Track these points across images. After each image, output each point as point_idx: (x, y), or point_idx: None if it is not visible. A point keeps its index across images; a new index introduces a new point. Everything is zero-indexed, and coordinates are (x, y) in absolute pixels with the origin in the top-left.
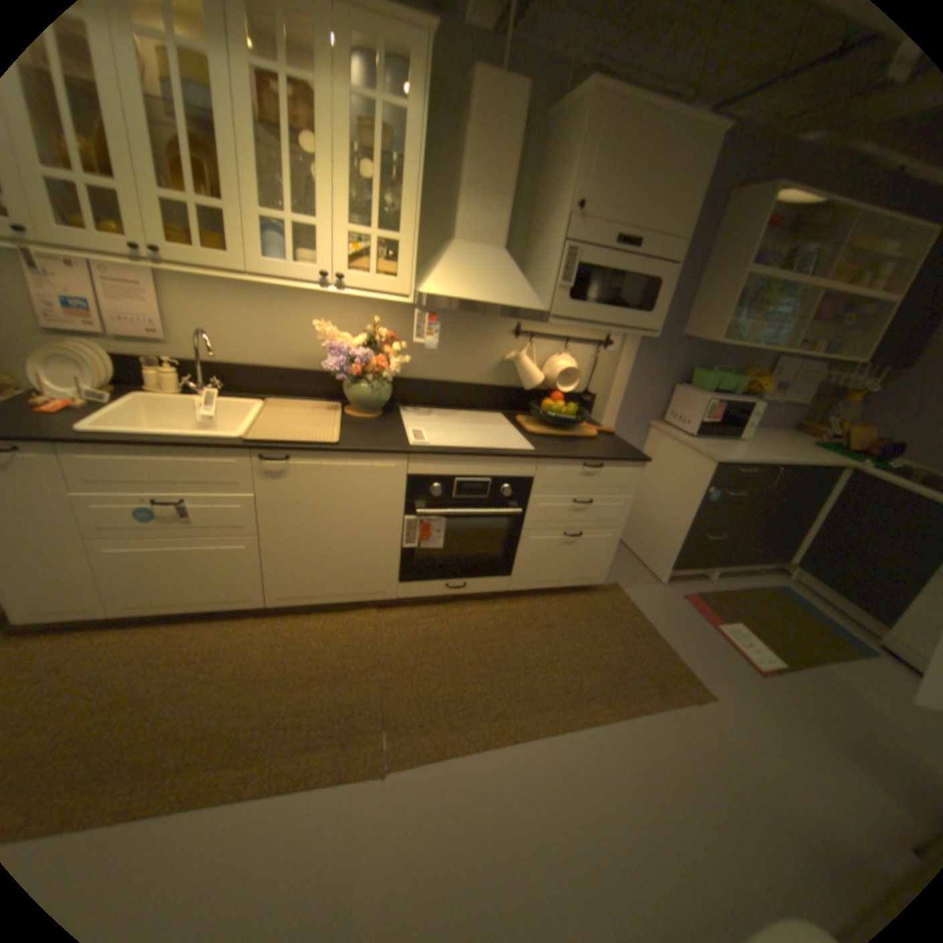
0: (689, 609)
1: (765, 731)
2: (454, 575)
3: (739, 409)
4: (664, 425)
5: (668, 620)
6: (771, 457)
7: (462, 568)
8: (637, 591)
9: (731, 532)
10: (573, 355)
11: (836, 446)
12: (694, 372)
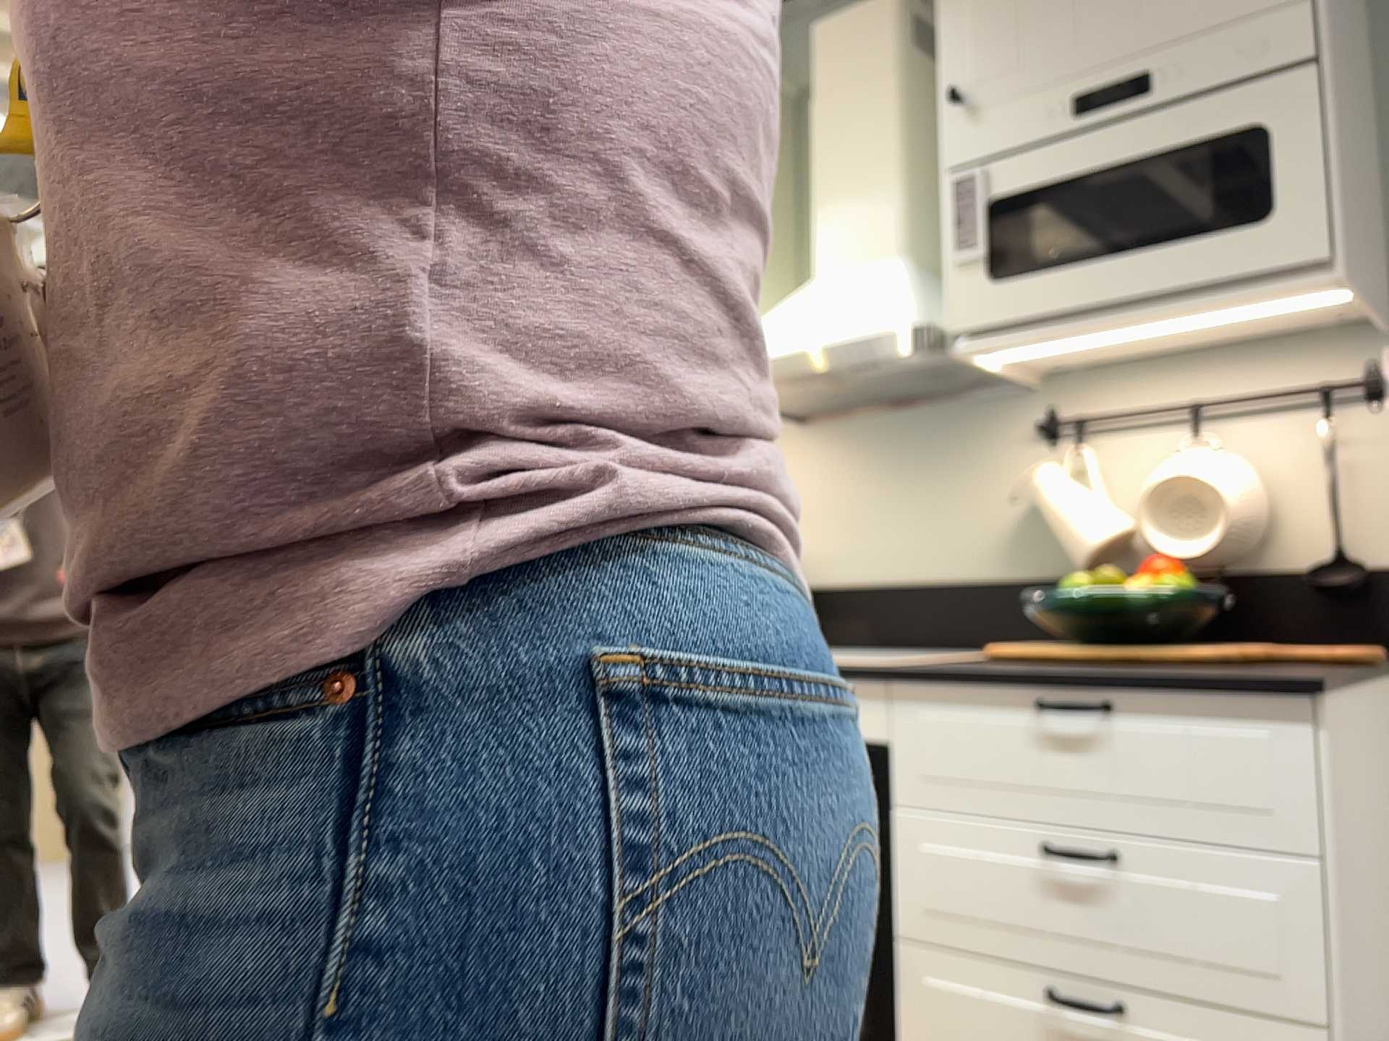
0: None
1: None
2: None
3: None
4: None
5: None
6: None
7: None
8: None
9: None
10: (1241, 449)
11: None
12: None
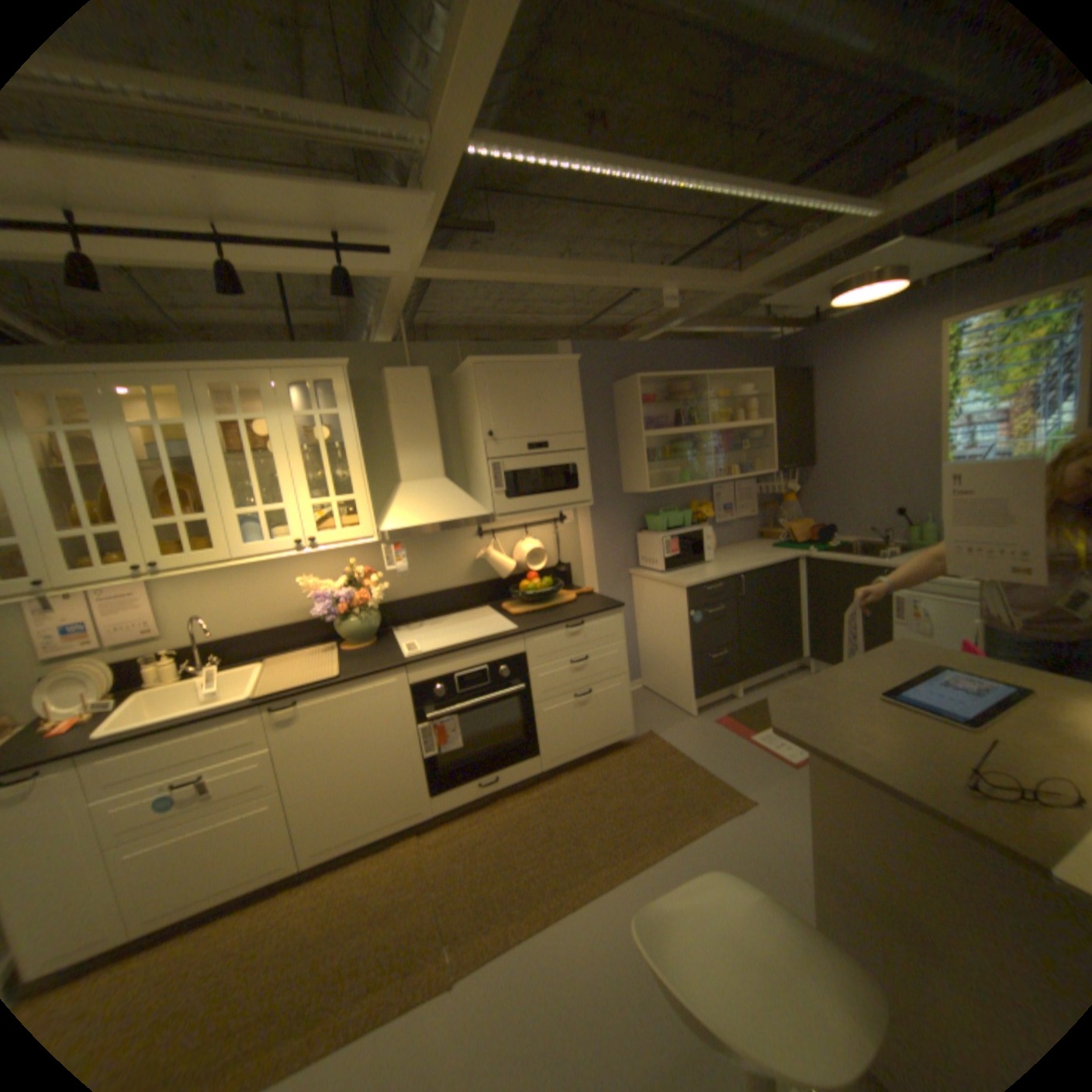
0: (722, 731)
1: (802, 816)
2: (484, 772)
3: (690, 539)
4: (640, 570)
5: (703, 749)
6: (729, 570)
7: (489, 761)
8: (671, 732)
9: (730, 646)
10: (535, 537)
11: (791, 542)
12: (645, 519)
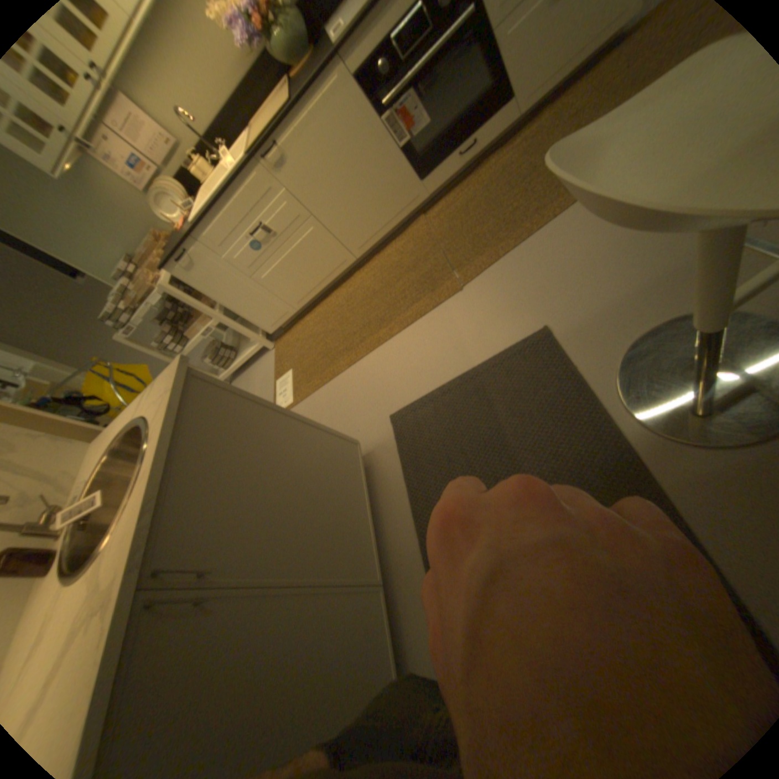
0: None
1: None
2: (461, 137)
3: None
4: None
5: None
6: None
7: (463, 124)
8: None
9: None
10: None
11: None
12: None
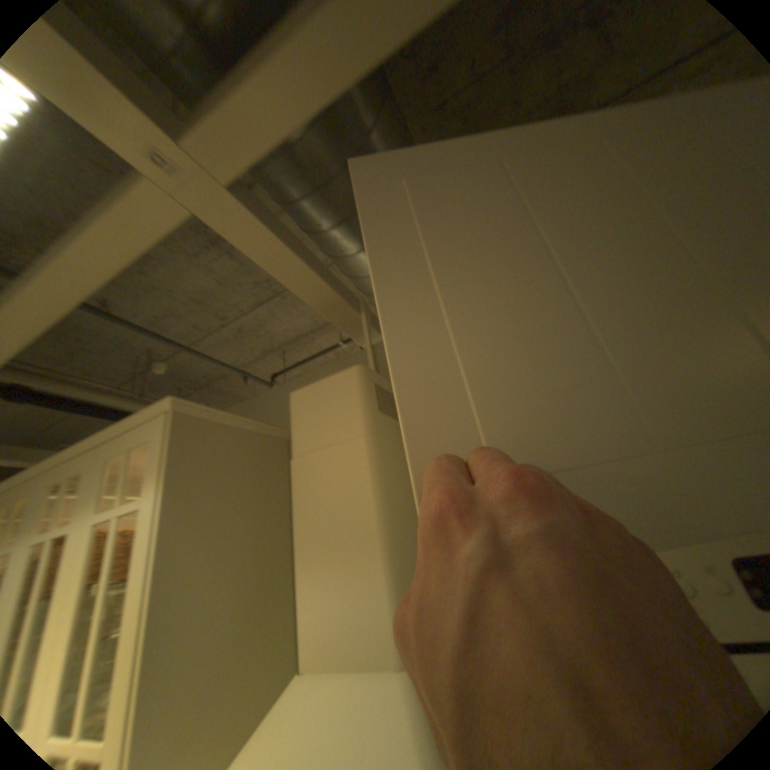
0: None
1: None
2: None
3: None
4: None
5: None
6: None
7: None
8: None
9: None
10: None
11: None
12: None
